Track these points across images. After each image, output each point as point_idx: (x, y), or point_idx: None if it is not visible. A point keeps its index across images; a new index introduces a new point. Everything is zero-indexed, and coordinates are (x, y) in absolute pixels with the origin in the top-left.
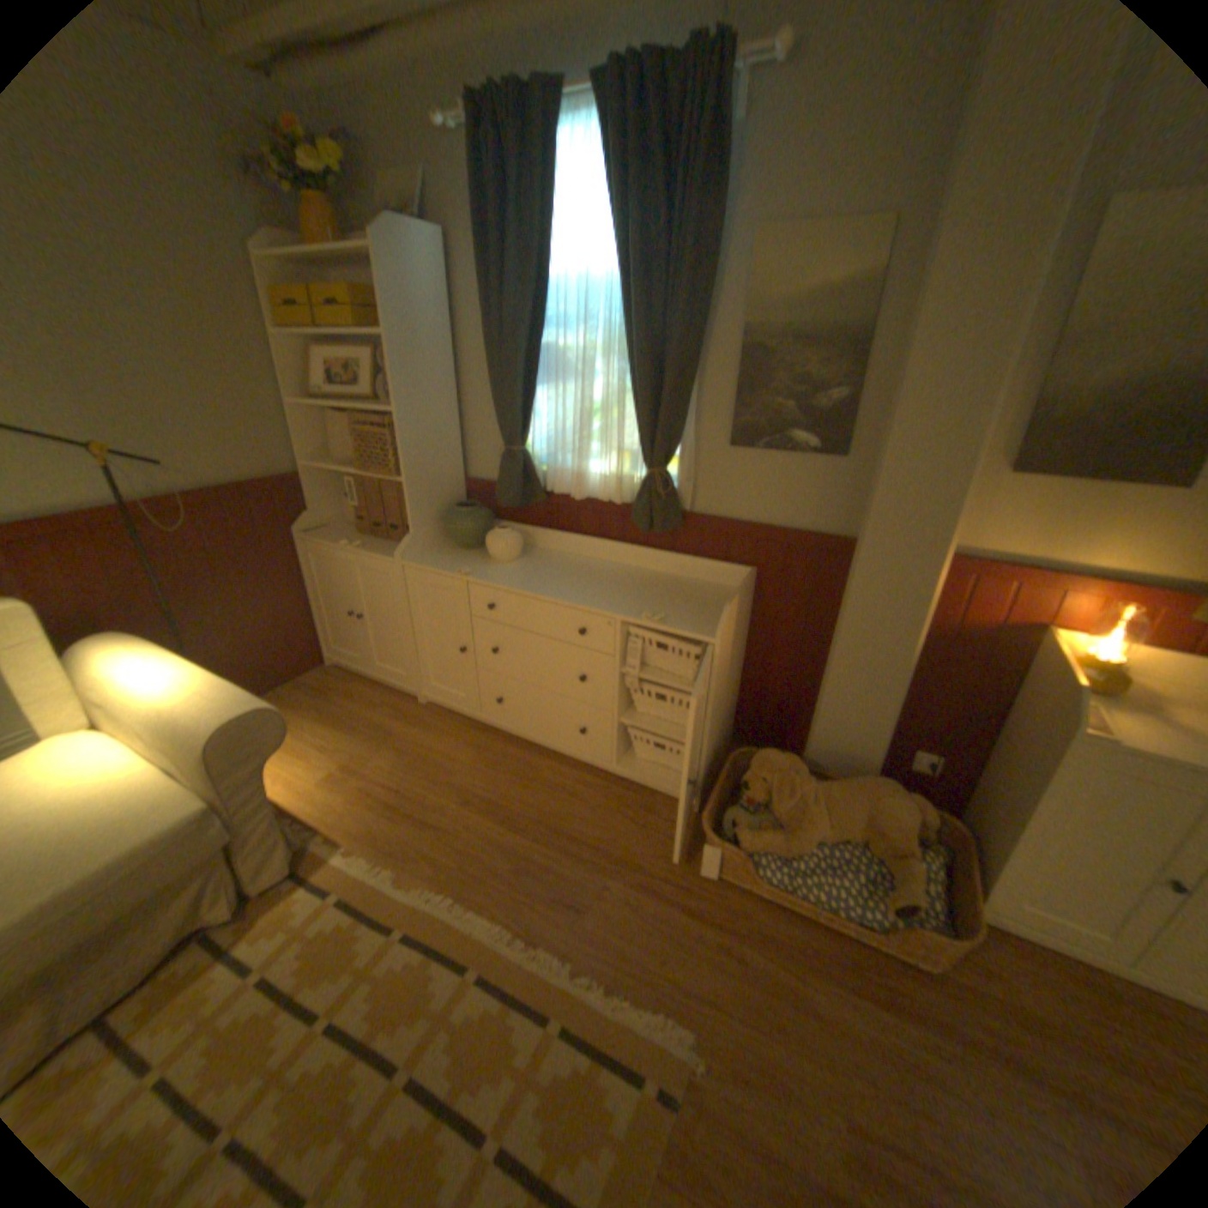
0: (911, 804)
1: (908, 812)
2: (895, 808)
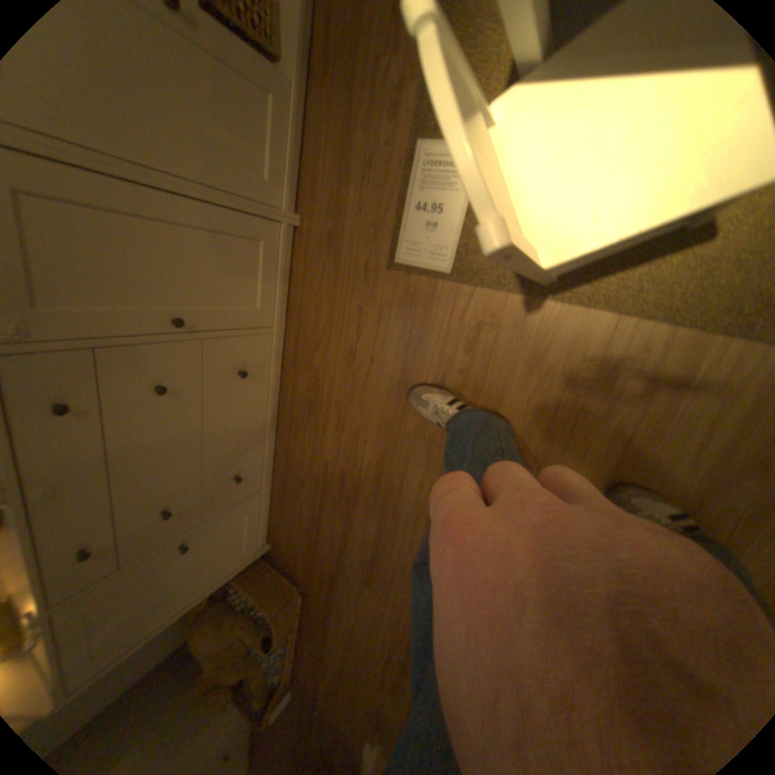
0: (187, 627)
1: (193, 633)
2: (193, 642)
